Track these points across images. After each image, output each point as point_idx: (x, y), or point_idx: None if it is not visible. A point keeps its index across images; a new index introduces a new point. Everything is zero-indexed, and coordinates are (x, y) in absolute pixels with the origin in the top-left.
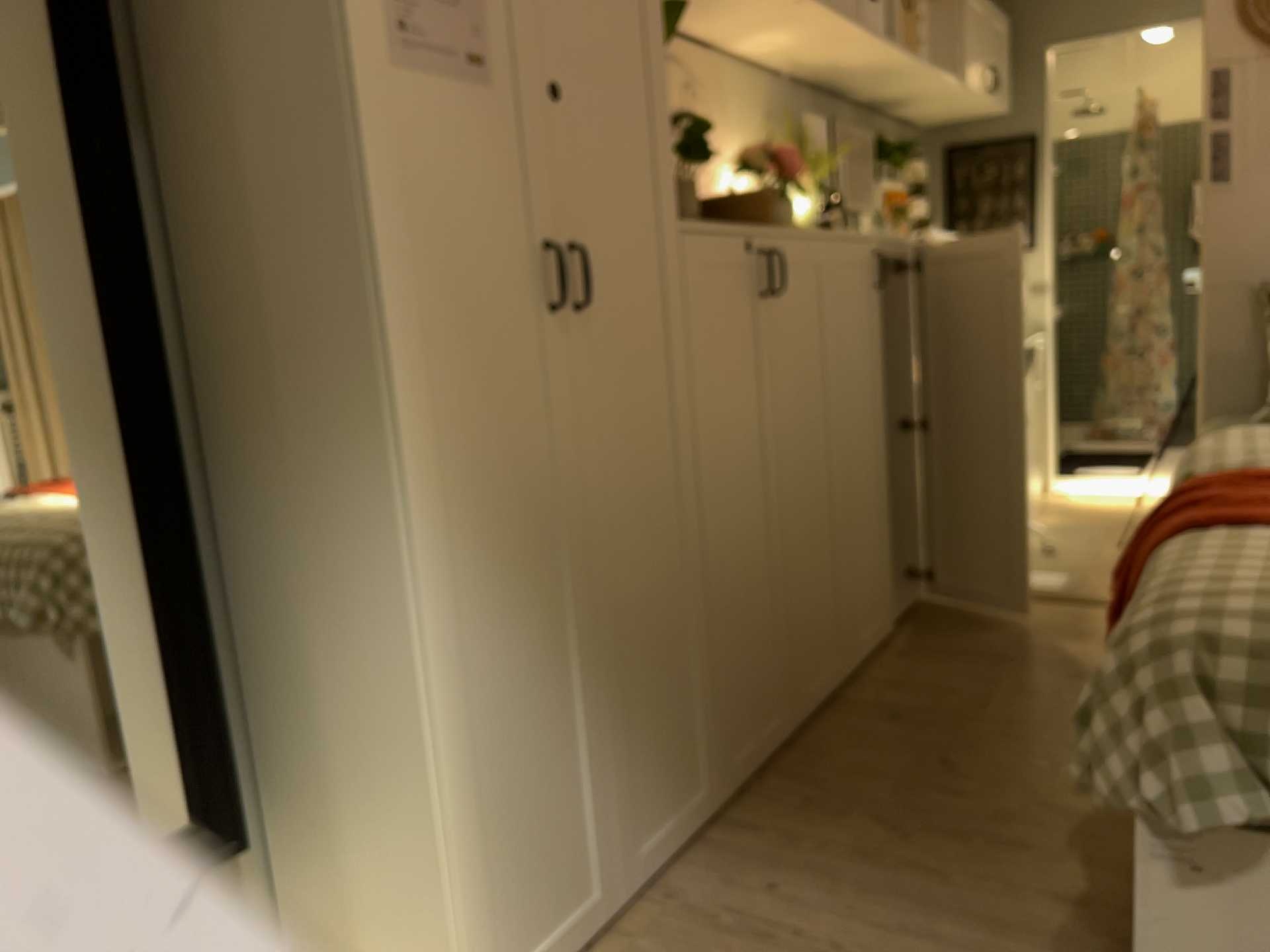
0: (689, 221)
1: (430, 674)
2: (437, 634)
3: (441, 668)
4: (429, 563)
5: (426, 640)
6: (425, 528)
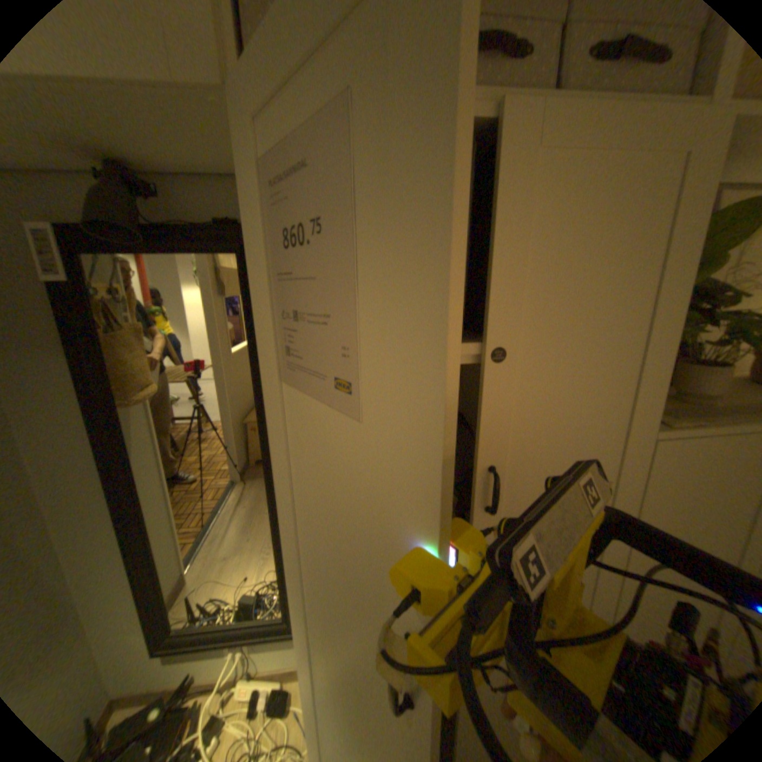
0: (680, 428)
1: (303, 698)
2: (311, 682)
3: (312, 697)
4: (307, 651)
5: (301, 684)
6: (306, 635)
